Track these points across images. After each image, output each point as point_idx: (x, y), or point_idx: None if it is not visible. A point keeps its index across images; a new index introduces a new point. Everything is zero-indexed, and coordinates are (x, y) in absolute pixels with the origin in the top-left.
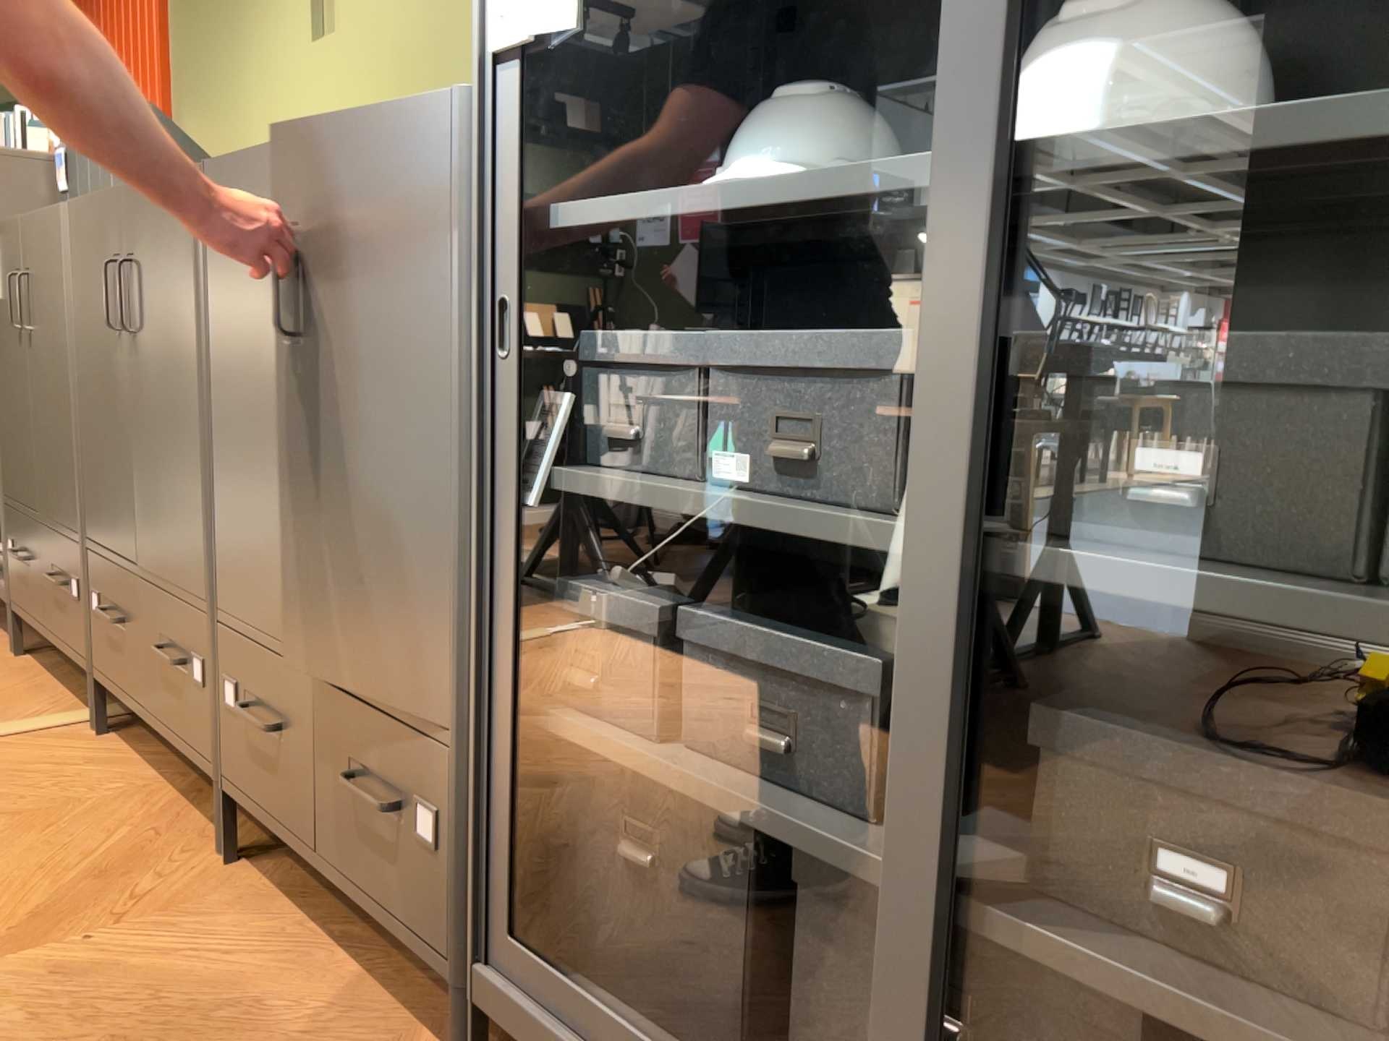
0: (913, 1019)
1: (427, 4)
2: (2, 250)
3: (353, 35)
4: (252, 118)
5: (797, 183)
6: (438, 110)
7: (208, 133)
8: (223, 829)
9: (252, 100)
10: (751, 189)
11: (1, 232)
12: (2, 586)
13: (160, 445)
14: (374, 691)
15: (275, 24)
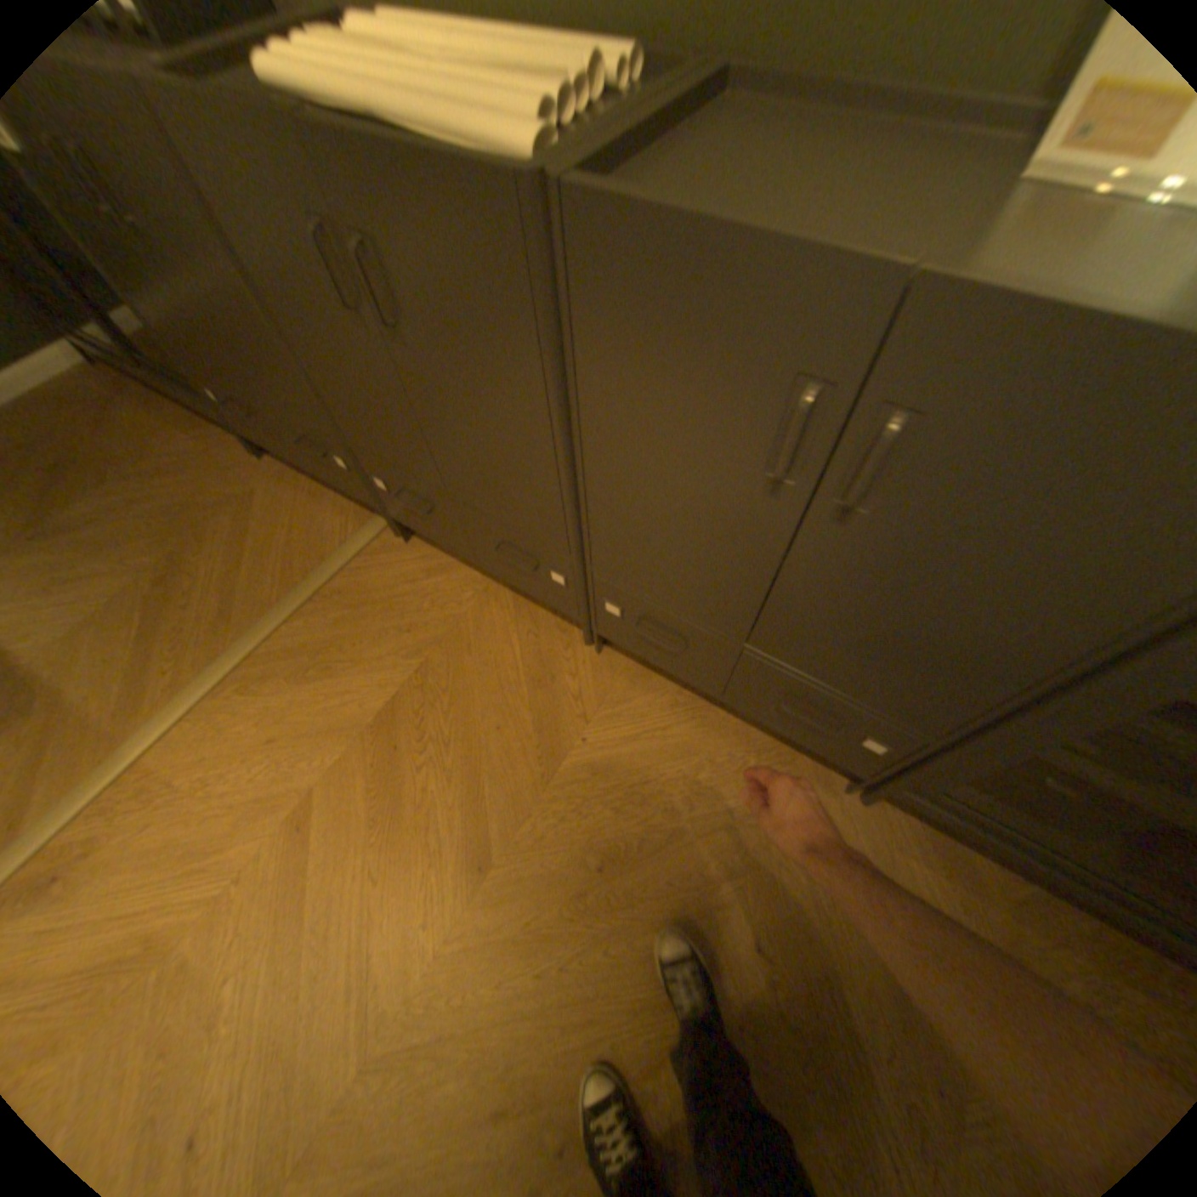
0: None
1: None
2: None
3: None
4: None
5: None
6: None
7: None
8: (594, 641)
9: None
10: None
11: None
12: (208, 412)
13: (473, 438)
14: (832, 688)
15: None
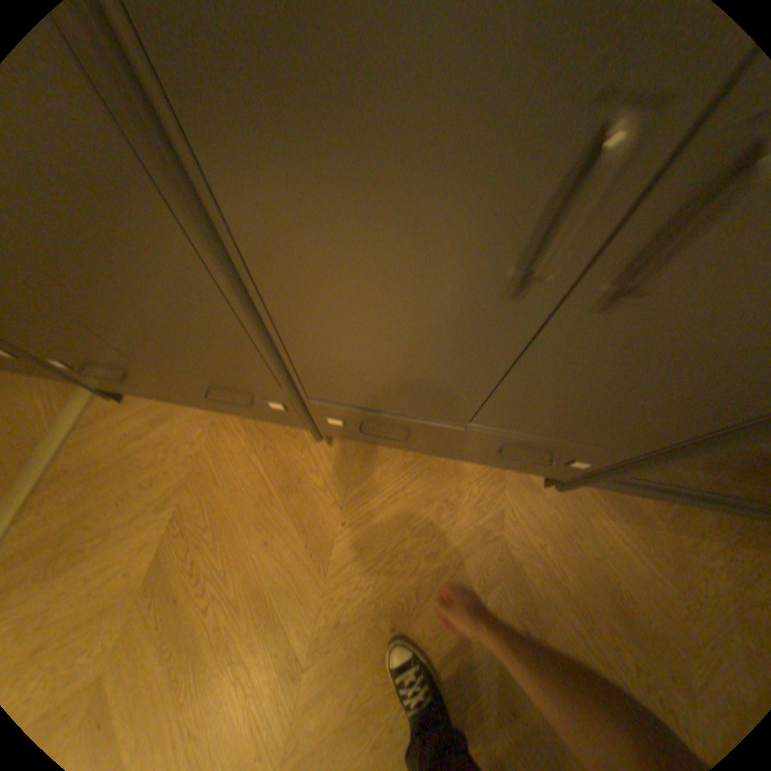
0: None
1: None
2: None
3: None
4: None
5: None
6: None
7: None
8: (324, 438)
9: None
10: None
11: None
12: None
13: (119, 300)
14: (551, 439)
15: None
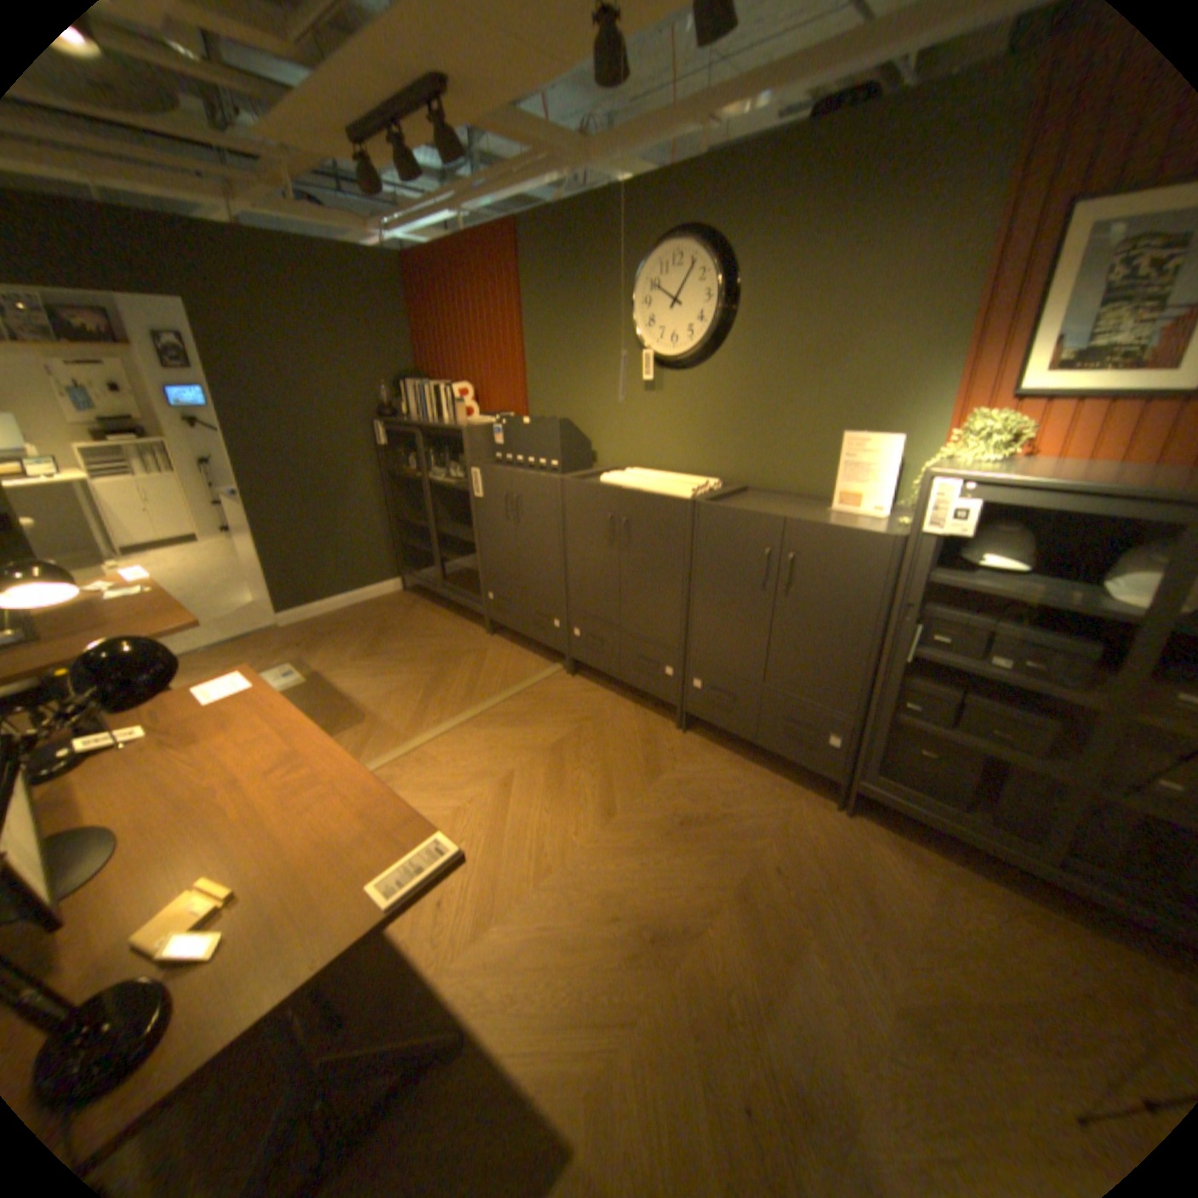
0: (1068, 811)
1: (732, 397)
2: (488, 478)
3: (676, 396)
4: (594, 412)
5: (1061, 605)
6: (884, 540)
7: (557, 410)
8: (683, 723)
9: (594, 404)
10: (1038, 600)
11: (487, 470)
12: (476, 608)
13: (645, 591)
14: (806, 700)
15: (614, 375)
